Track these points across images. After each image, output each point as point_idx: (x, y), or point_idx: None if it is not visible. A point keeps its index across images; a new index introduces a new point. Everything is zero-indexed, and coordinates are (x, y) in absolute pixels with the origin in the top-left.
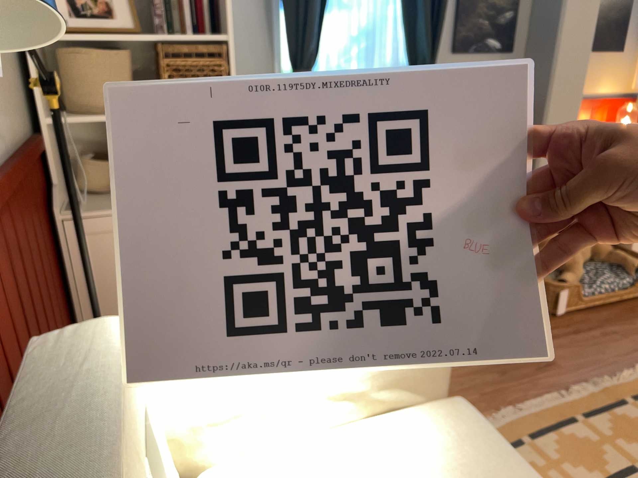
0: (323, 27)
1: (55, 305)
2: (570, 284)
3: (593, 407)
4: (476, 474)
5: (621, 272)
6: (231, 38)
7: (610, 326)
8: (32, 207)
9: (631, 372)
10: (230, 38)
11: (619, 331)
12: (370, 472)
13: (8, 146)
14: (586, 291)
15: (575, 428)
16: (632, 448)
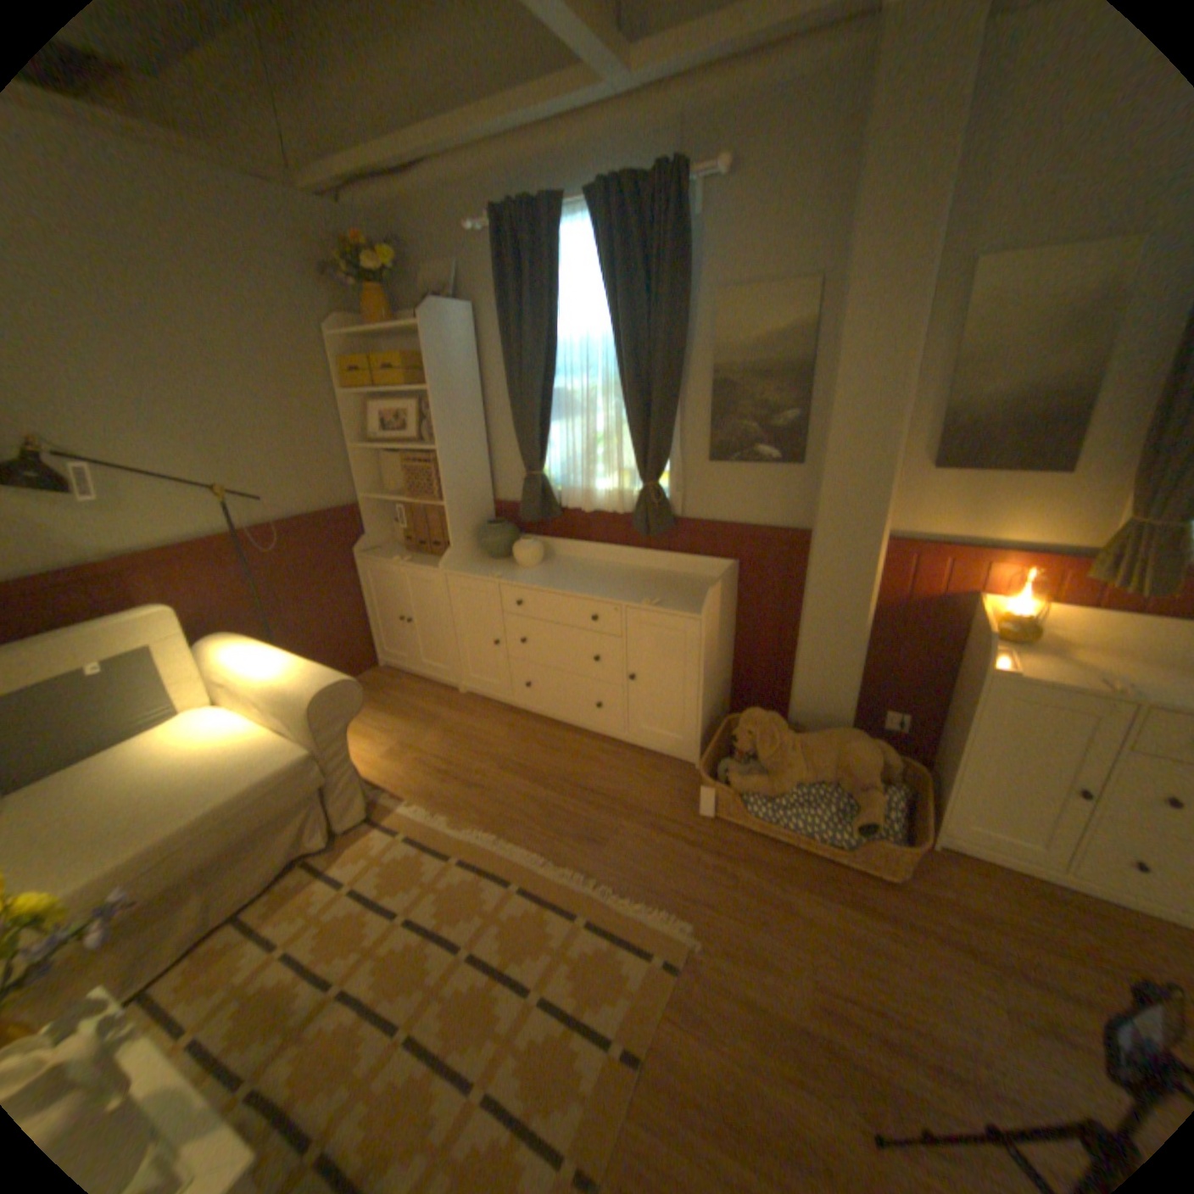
0: (549, 434)
1: (330, 606)
2: (739, 790)
3: (541, 894)
4: (214, 780)
5: (846, 823)
6: (438, 449)
7: (746, 869)
8: (315, 547)
9: (648, 912)
10: (444, 448)
11: (743, 880)
12: (212, 747)
13: (295, 512)
14: (759, 811)
15: (496, 889)
16: (492, 941)
